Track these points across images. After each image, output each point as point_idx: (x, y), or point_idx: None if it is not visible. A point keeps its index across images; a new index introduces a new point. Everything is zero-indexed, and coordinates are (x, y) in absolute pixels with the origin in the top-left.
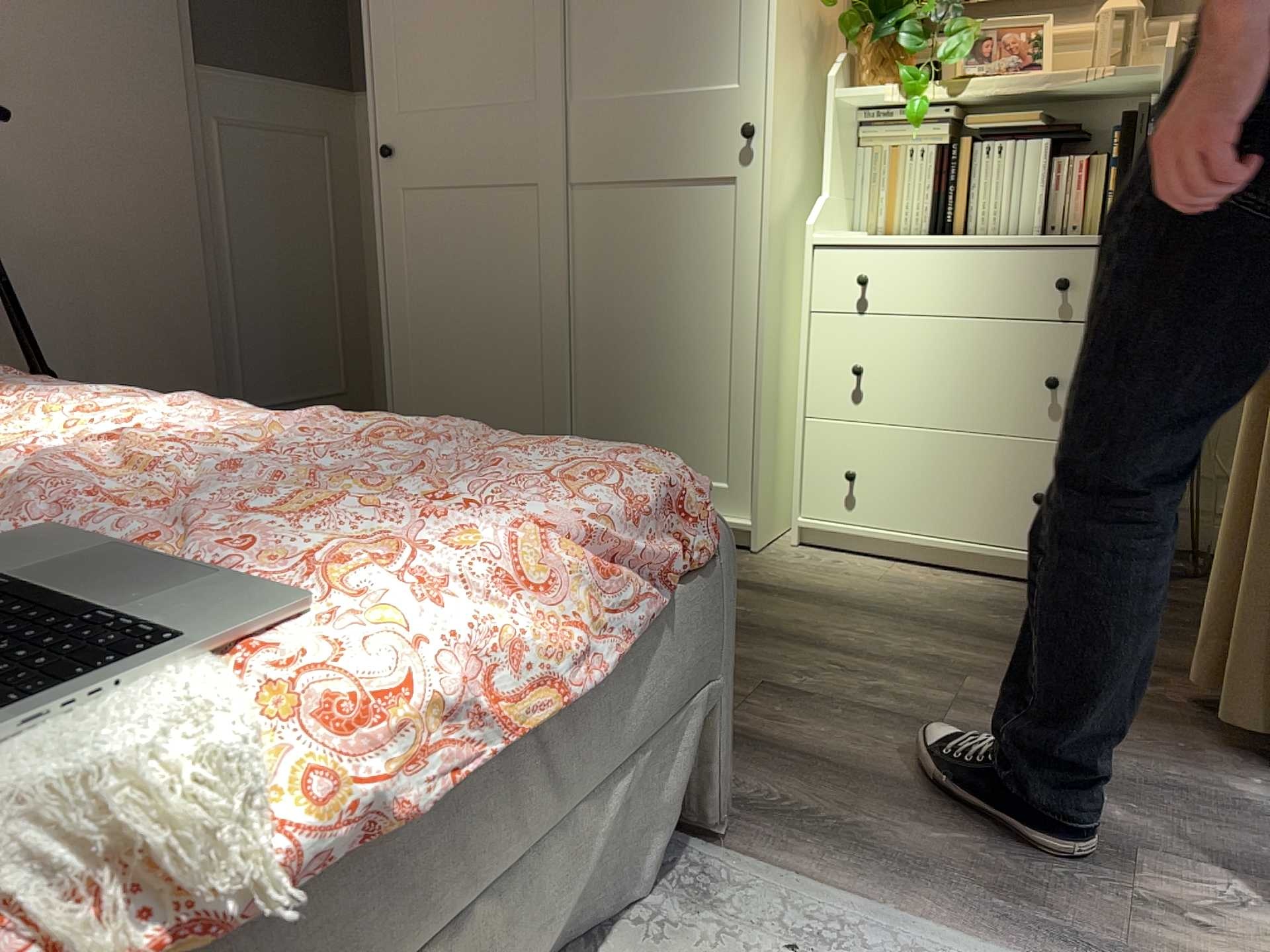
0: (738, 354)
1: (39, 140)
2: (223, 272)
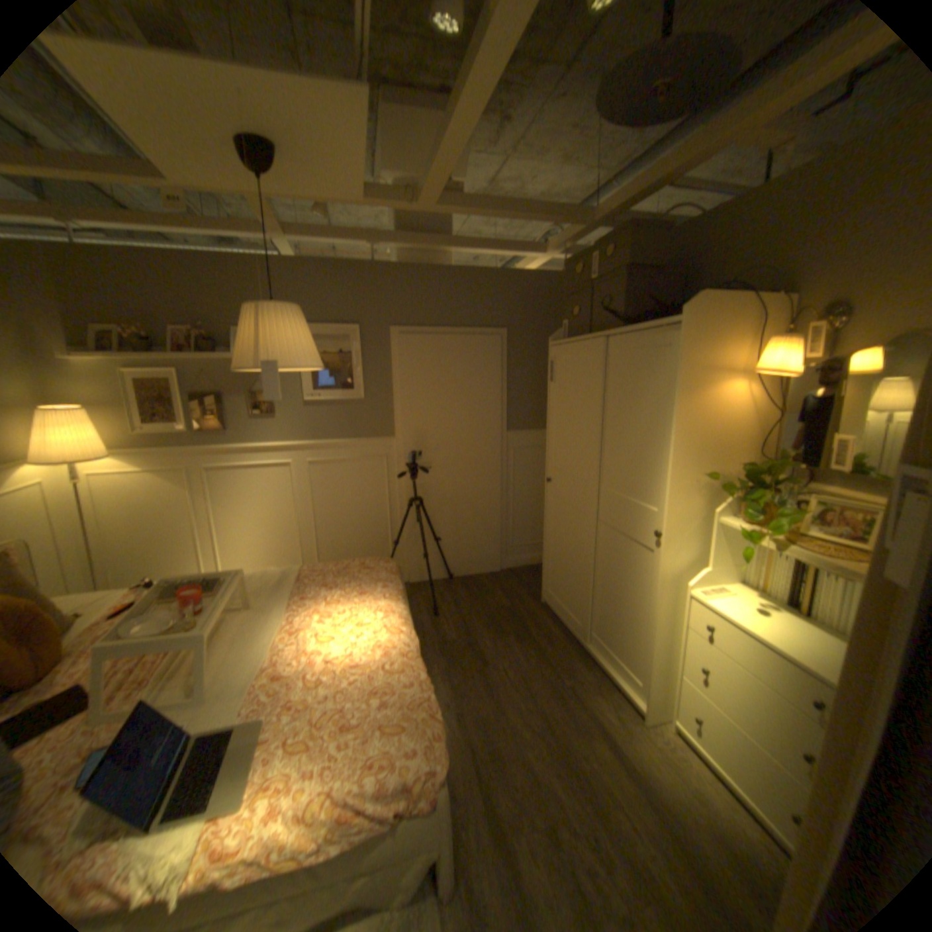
0: (649, 630)
1: (448, 466)
2: (507, 500)
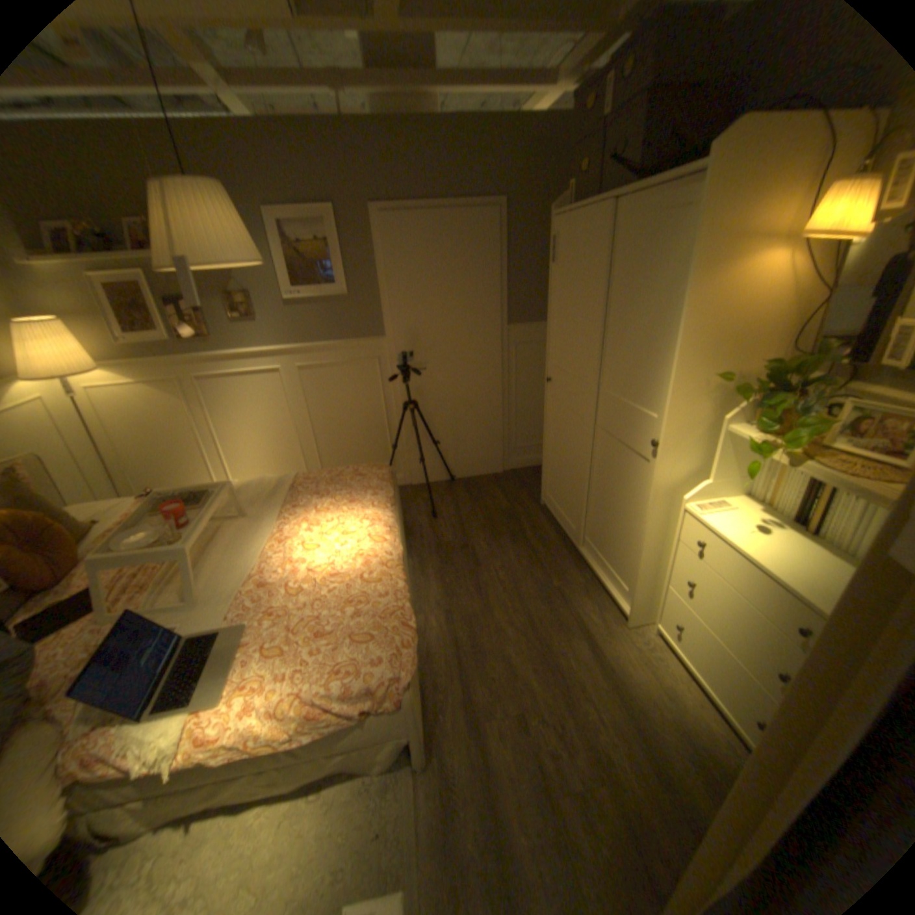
0: (638, 540)
1: (443, 365)
2: (509, 400)
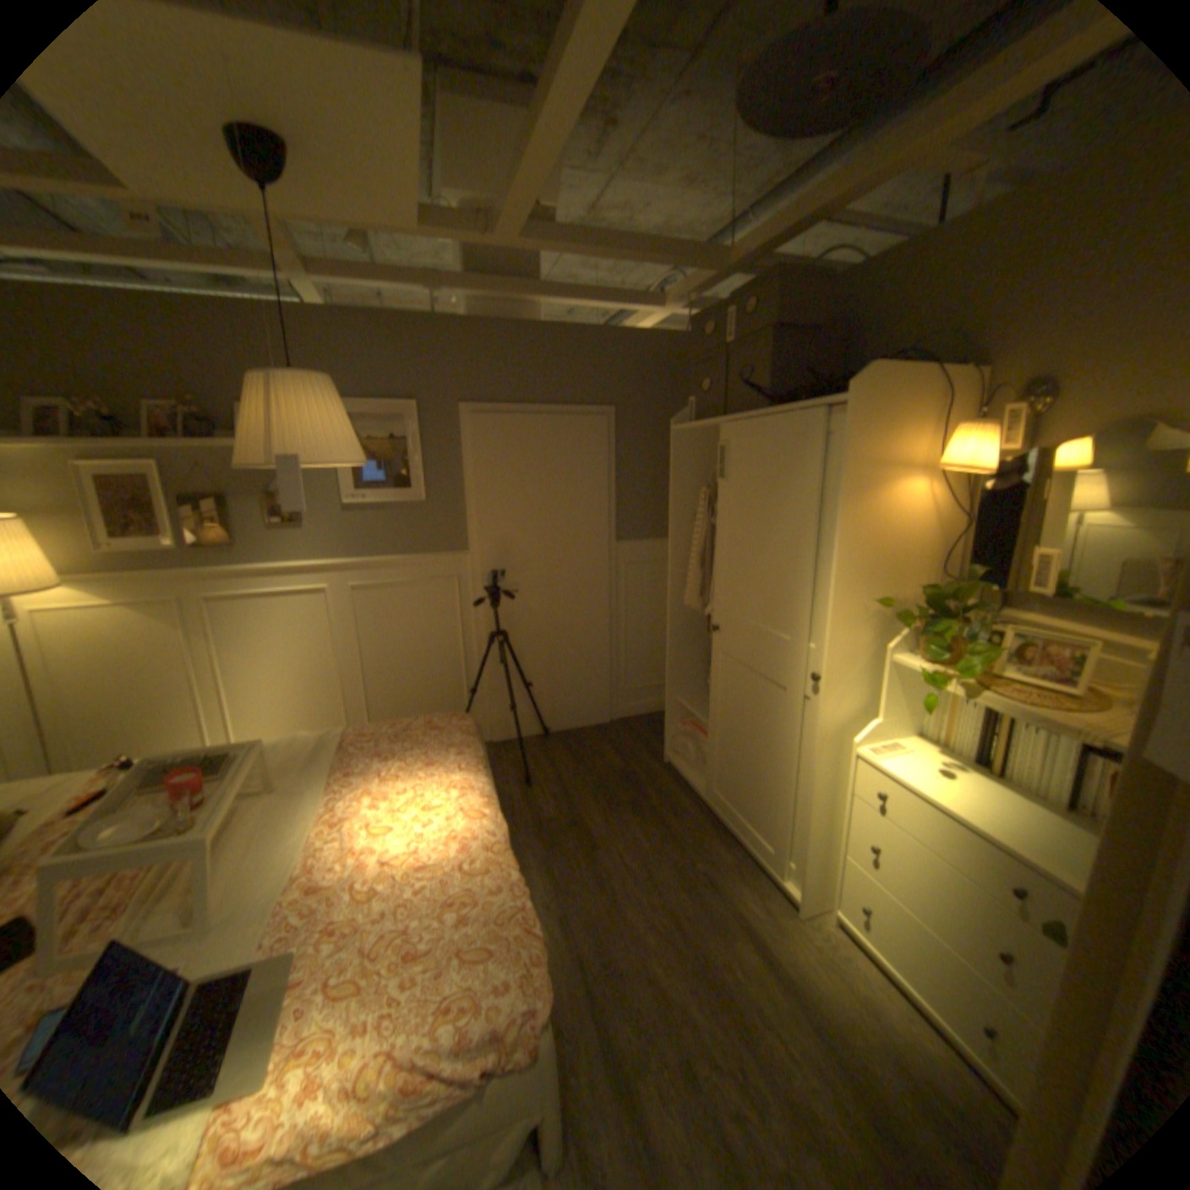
0: (804, 798)
1: (539, 587)
2: (618, 630)
